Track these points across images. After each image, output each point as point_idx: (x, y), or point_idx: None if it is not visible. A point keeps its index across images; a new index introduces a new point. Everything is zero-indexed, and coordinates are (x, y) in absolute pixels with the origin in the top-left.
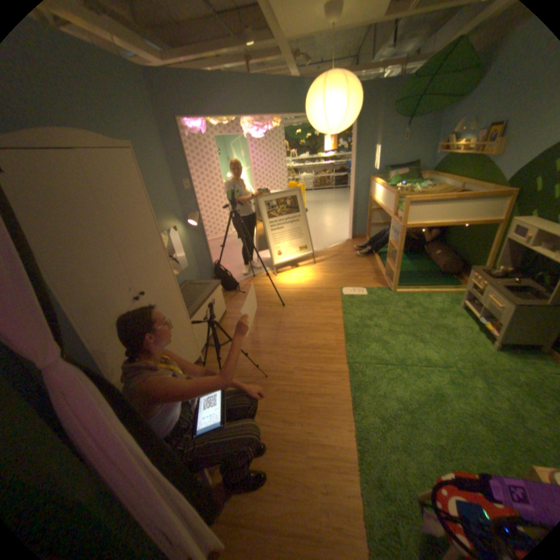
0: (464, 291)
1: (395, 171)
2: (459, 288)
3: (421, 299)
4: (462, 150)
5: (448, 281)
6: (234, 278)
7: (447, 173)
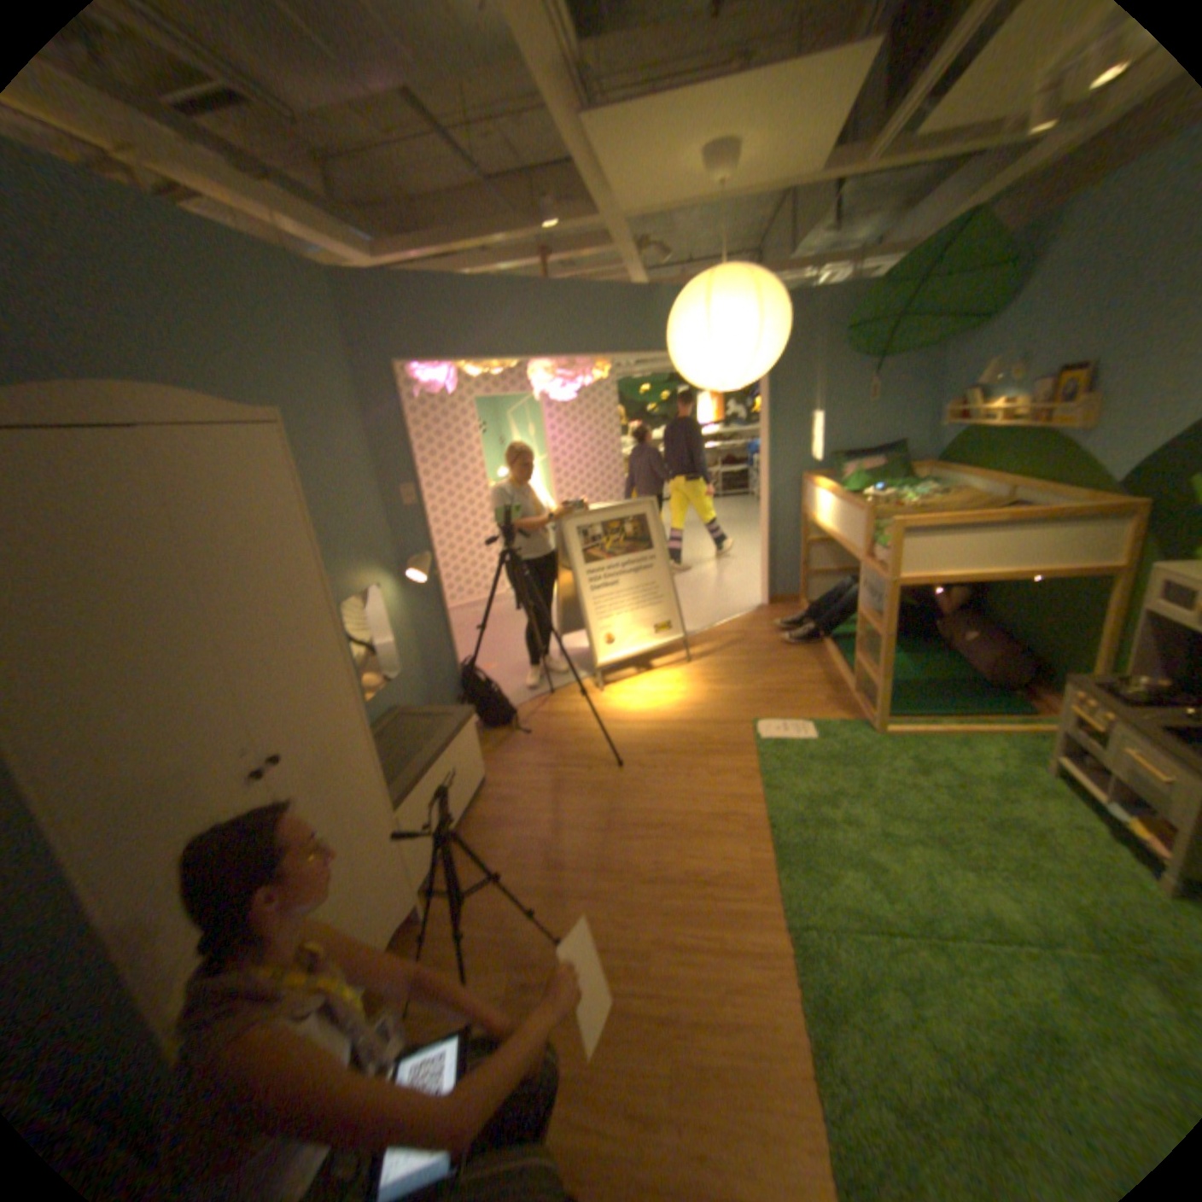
0: (1050, 730)
1: (855, 462)
2: (1035, 722)
3: (949, 750)
4: (998, 419)
5: (1005, 704)
6: (507, 695)
7: (971, 465)
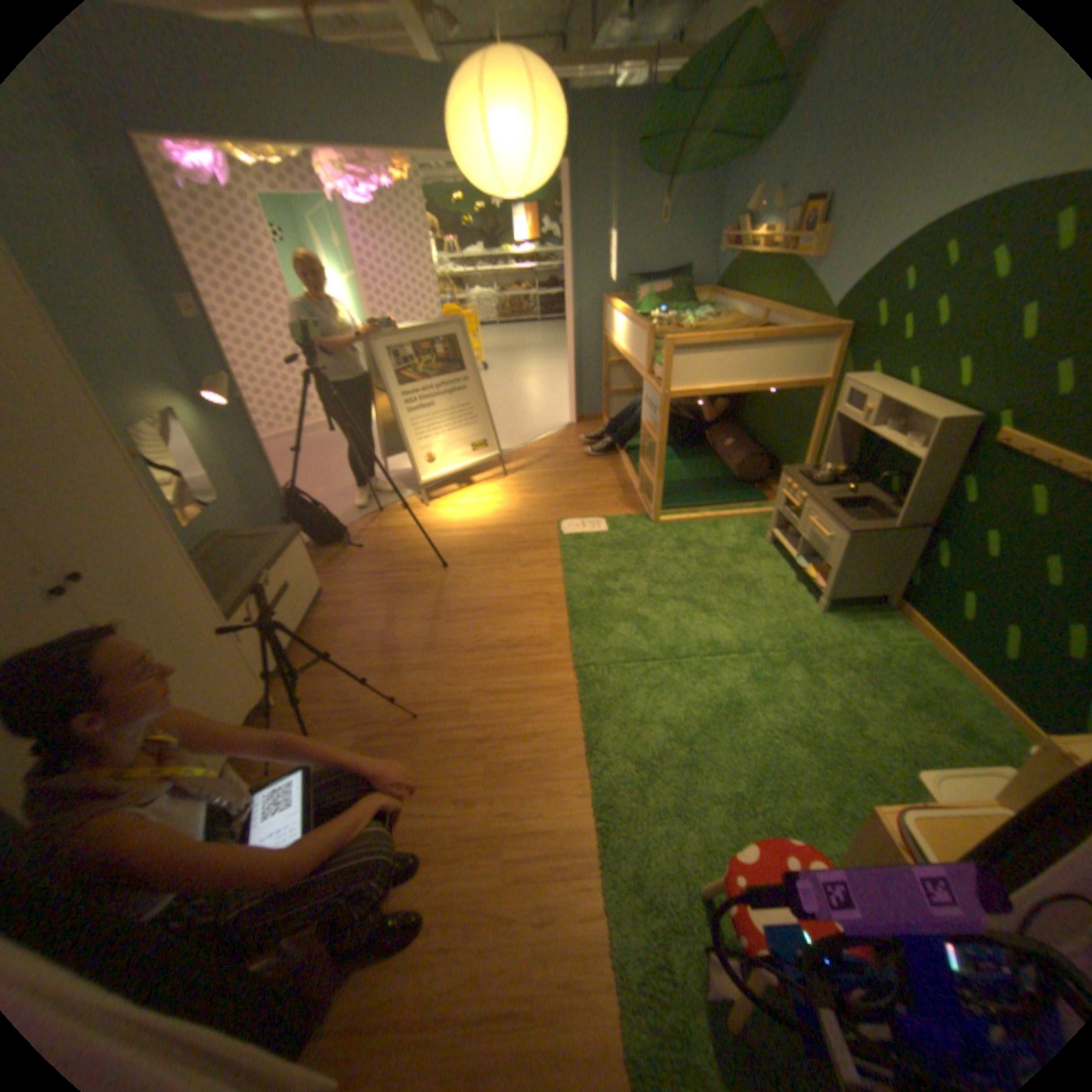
0: (772, 512)
1: (648, 287)
2: (763, 507)
3: (702, 532)
4: (762, 248)
5: (746, 495)
6: (337, 517)
7: (740, 292)
